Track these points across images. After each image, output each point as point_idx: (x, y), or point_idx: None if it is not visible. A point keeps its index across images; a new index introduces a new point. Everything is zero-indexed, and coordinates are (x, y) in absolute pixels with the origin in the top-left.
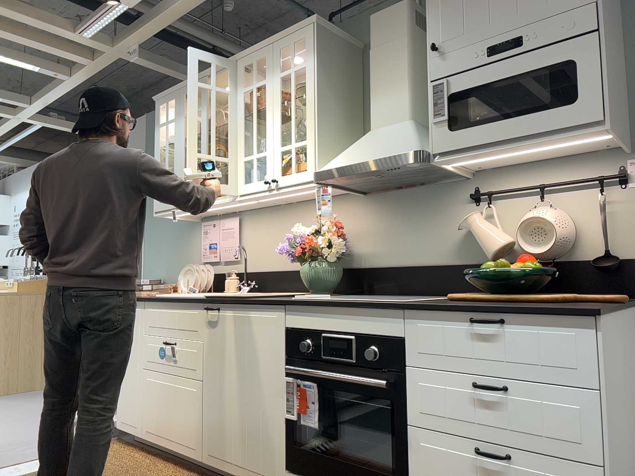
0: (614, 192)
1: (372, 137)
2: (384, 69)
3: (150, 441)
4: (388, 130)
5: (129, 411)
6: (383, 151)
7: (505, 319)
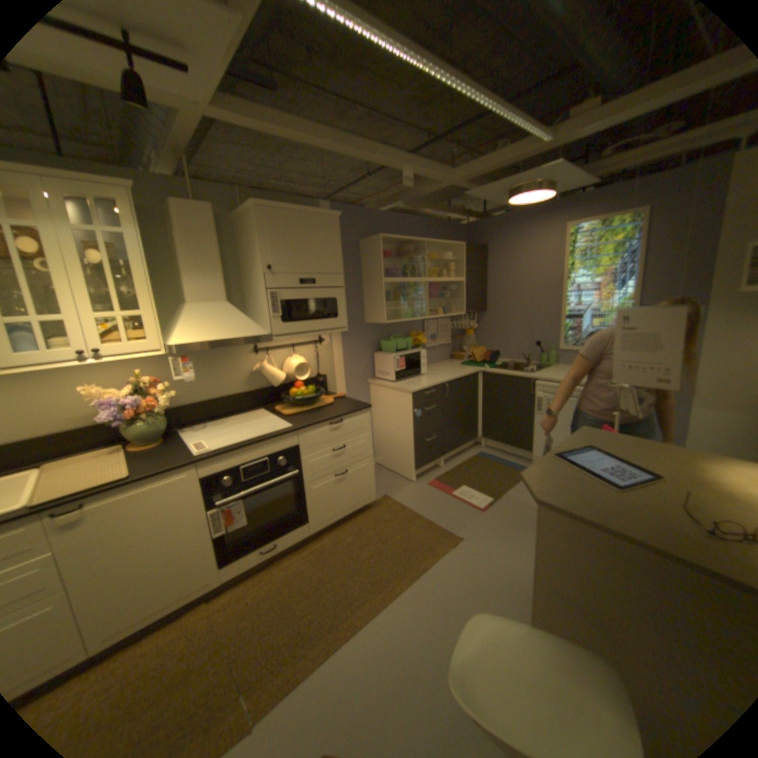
0: (319, 347)
1: (204, 313)
2: (197, 255)
3: None
4: (214, 308)
5: None
6: (237, 331)
7: (343, 419)
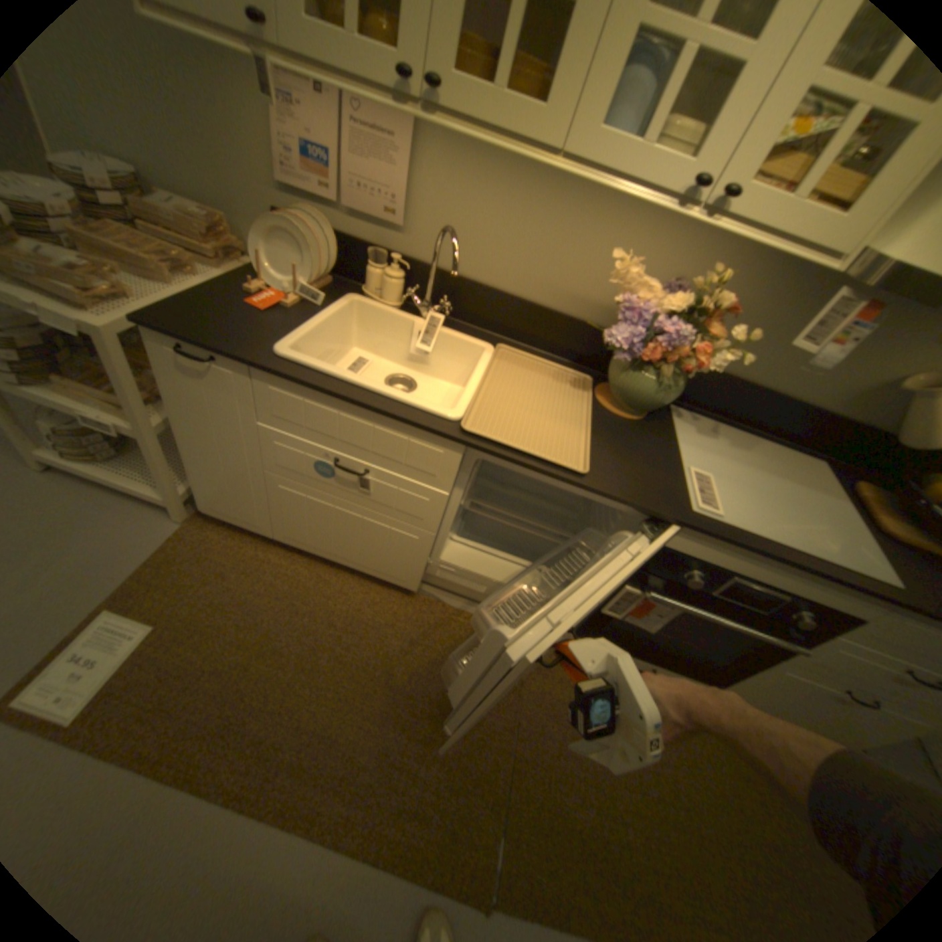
0: None
1: None
2: None
3: (299, 549)
4: None
5: (235, 507)
6: None
7: None
